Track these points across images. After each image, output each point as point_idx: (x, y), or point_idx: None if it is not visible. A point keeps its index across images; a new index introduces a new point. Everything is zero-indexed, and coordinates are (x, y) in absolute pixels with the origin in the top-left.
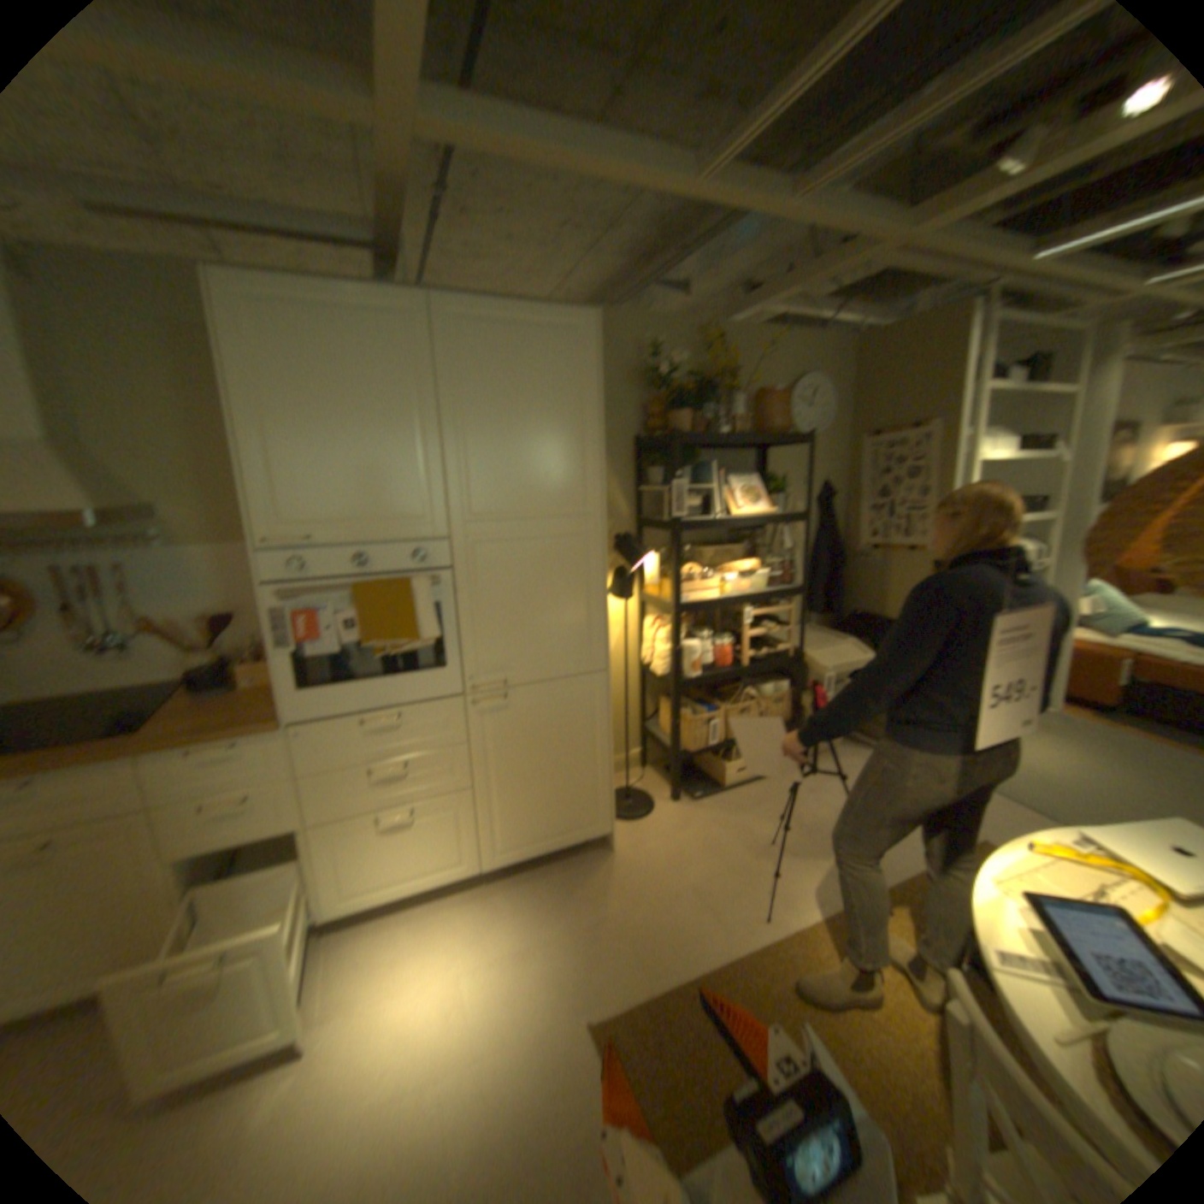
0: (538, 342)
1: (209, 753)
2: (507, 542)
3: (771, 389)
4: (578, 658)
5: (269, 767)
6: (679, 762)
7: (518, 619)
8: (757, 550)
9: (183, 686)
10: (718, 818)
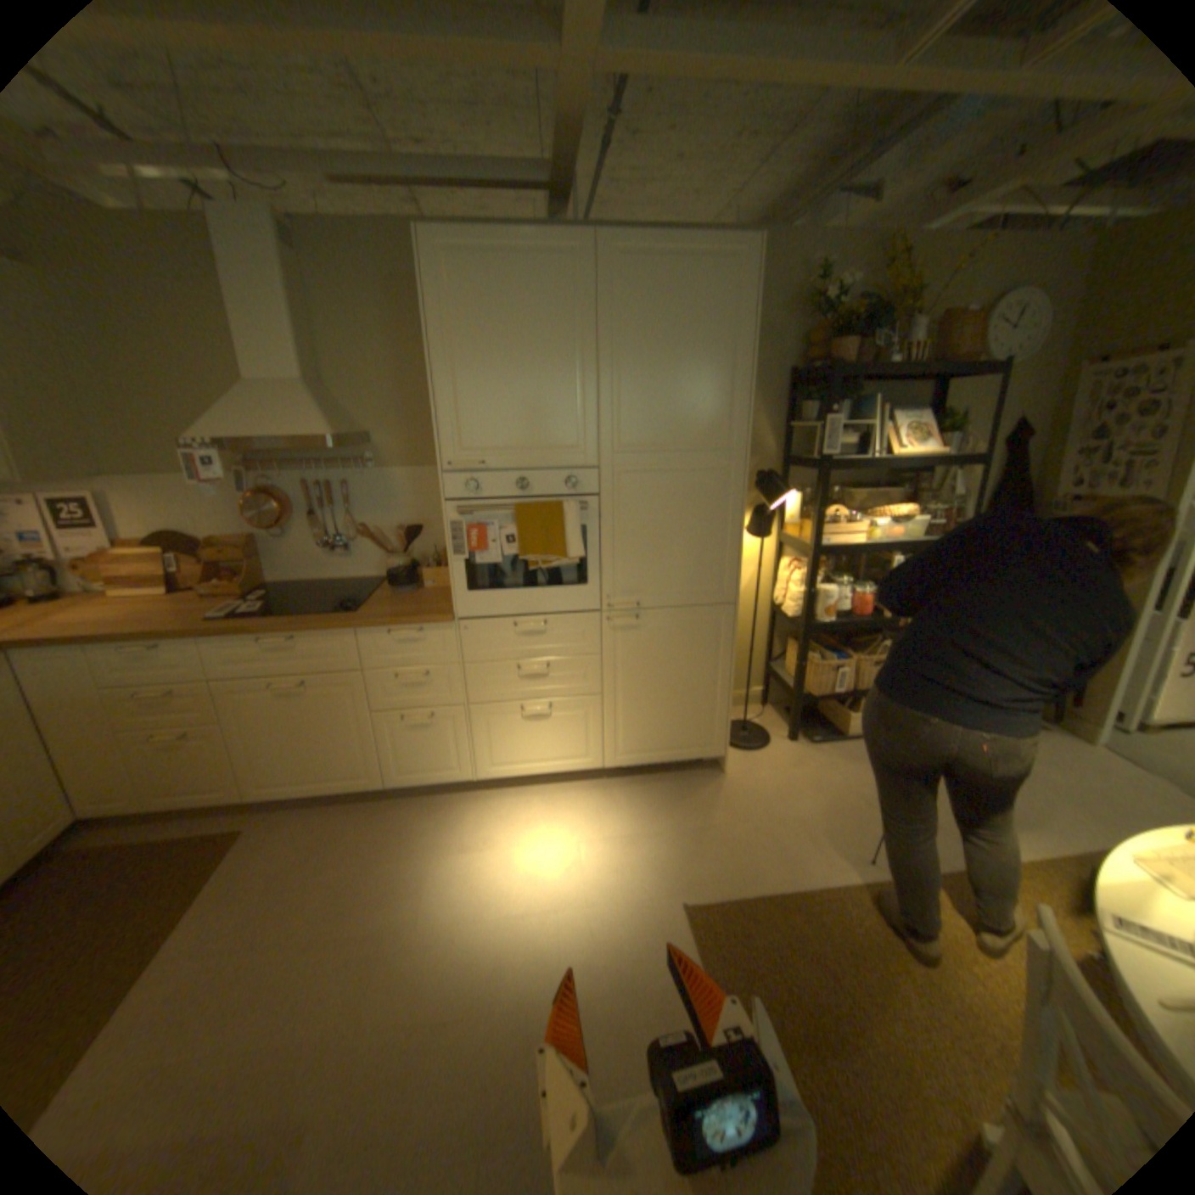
0: (699, 269)
1: (406, 631)
2: (652, 471)
3: (967, 306)
4: (710, 588)
5: (447, 648)
6: (803, 703)
7: (656, 545)
8: (922, 493)
9: (389, 577)
10: (837, 763)
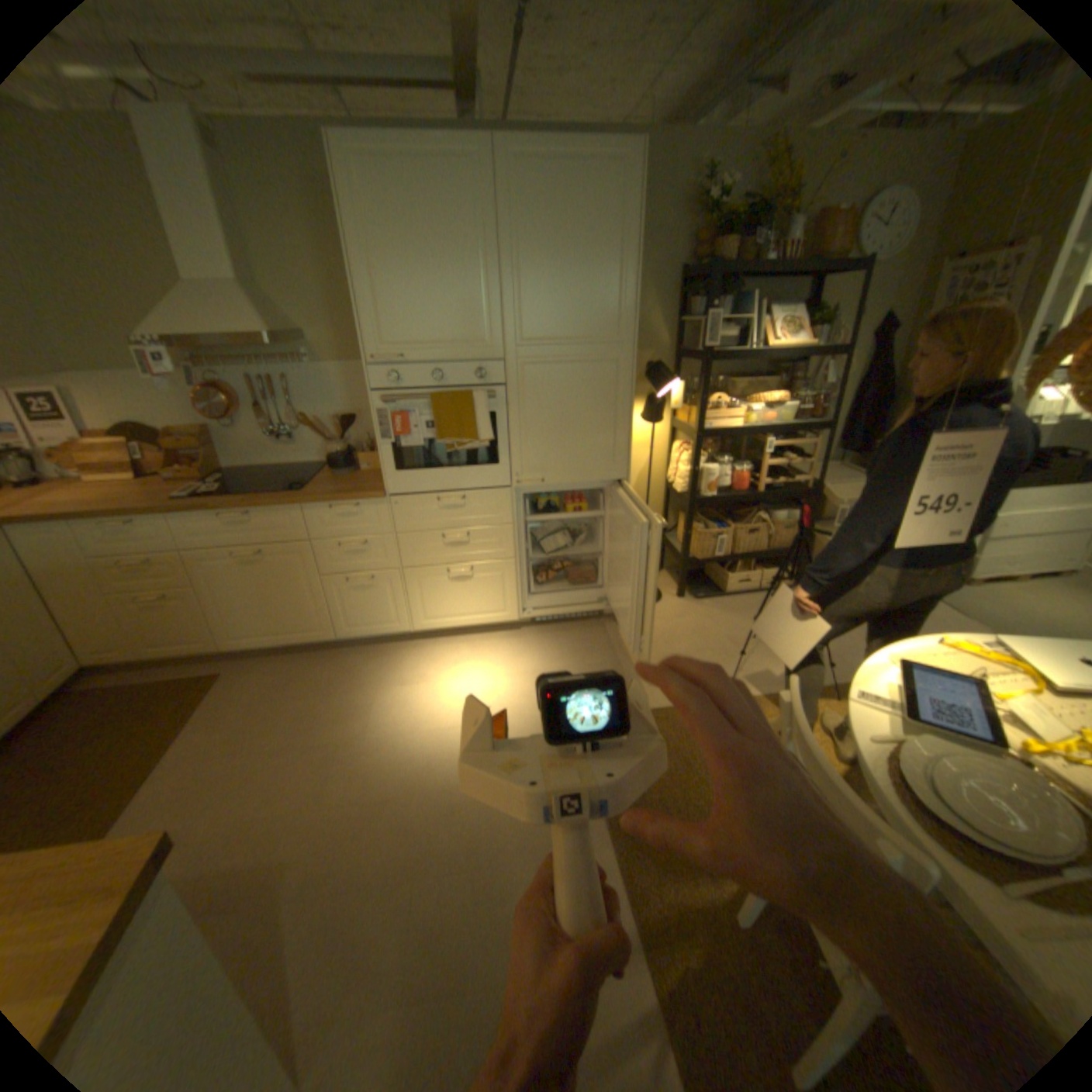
0: (588, 172)
1: (345, 506)
2: (551, 363)
3: (843, 205)
4: (604, 466)
5: (381, 521)
6: (688, 565)
7: (557, 429)
8: (796, 382)
9: (328, 461)
10: (714, 613)
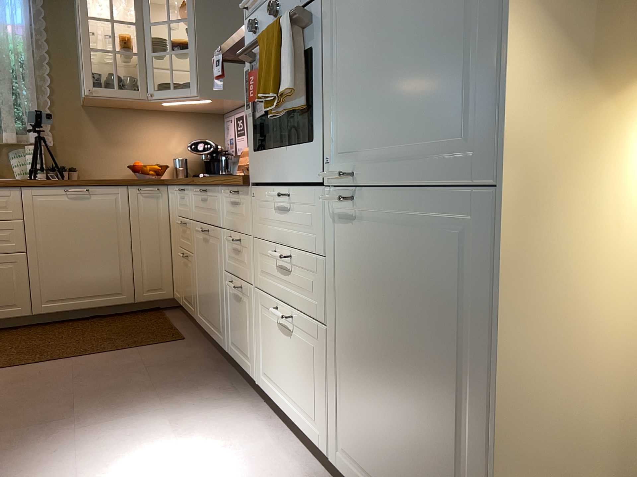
0: None
1: (231, 190)
2: None
3: None
4: (461, 143)
5: (248, 216)
6: None
7: (380, 57)
8: None
9: None
10: None
